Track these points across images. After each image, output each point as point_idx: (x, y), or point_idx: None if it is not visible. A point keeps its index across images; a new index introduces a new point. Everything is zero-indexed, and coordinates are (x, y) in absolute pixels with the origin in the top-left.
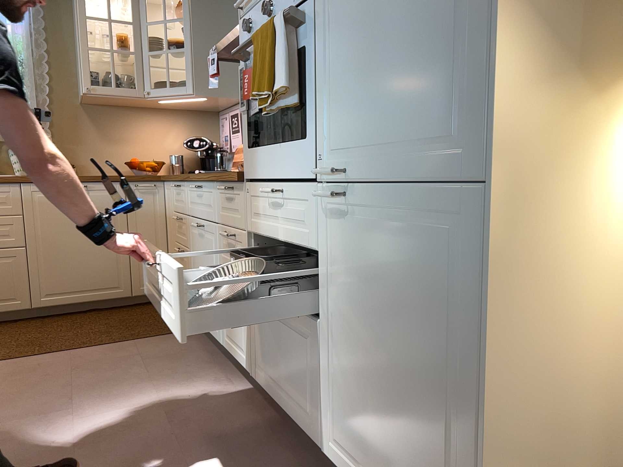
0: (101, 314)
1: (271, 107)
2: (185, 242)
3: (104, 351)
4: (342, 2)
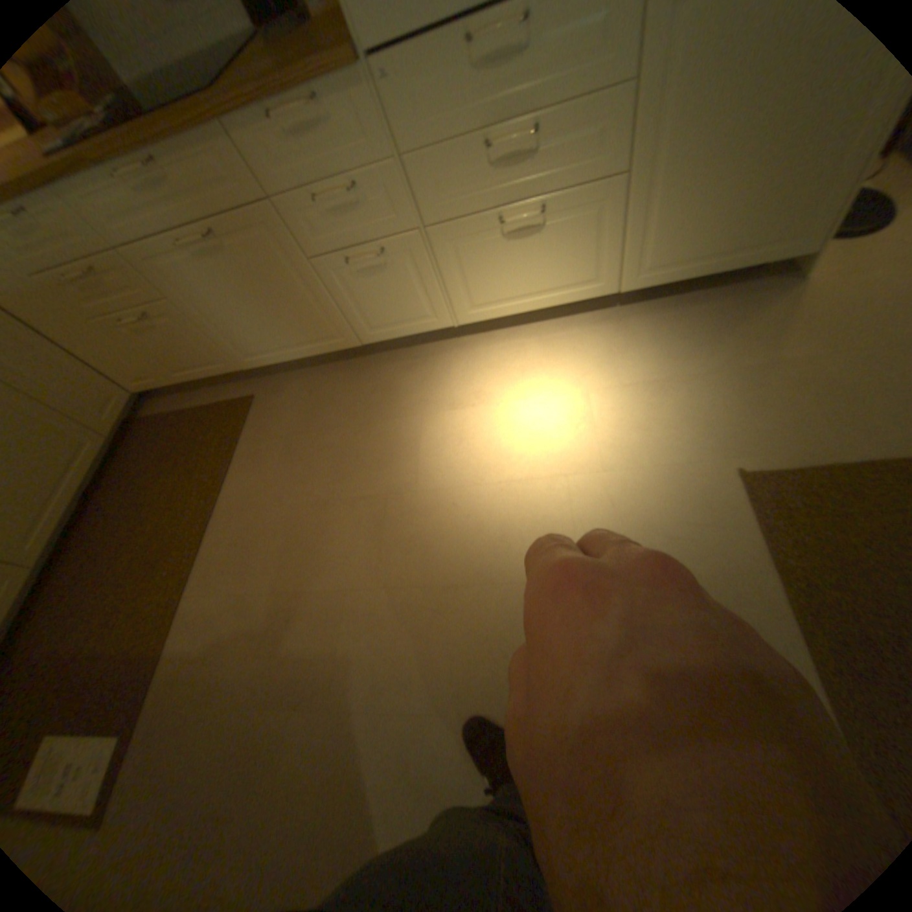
0: (113, 485)
1: None
2: (140, 297)
3: (245, 474)
4: None
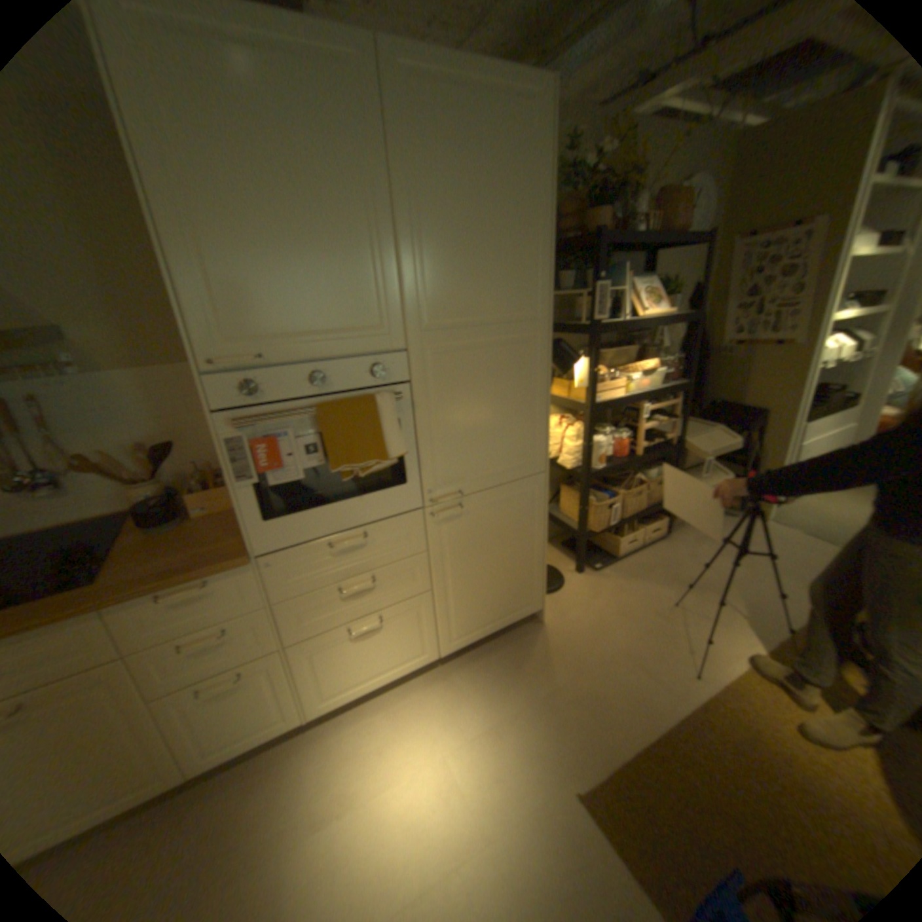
0: None
1: (359, 473)
2: None
3: None
4: (444, 394)
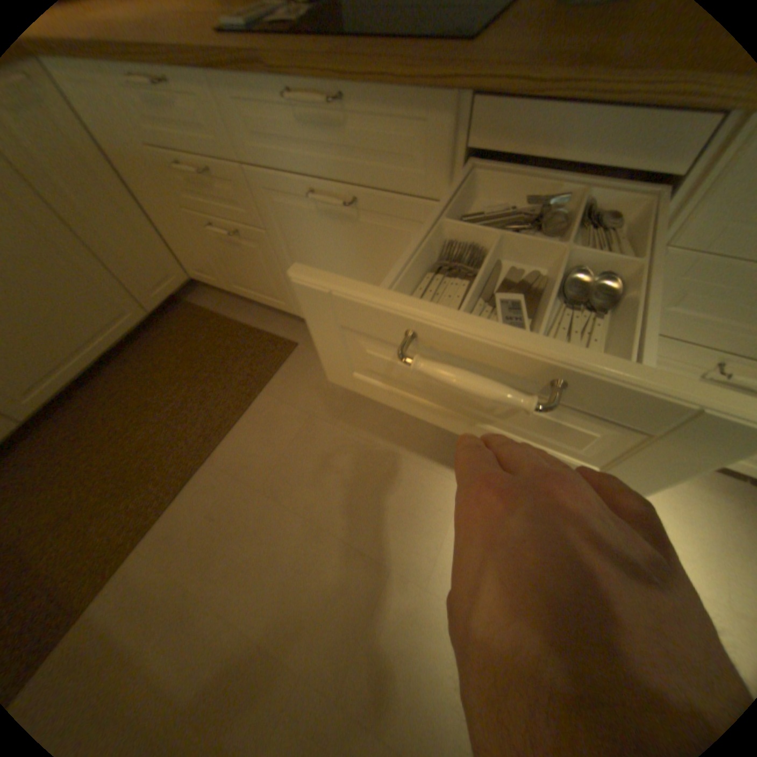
0: (128, 362)
1: None
2: (237, 216)
3: (252, 434)
4: None
